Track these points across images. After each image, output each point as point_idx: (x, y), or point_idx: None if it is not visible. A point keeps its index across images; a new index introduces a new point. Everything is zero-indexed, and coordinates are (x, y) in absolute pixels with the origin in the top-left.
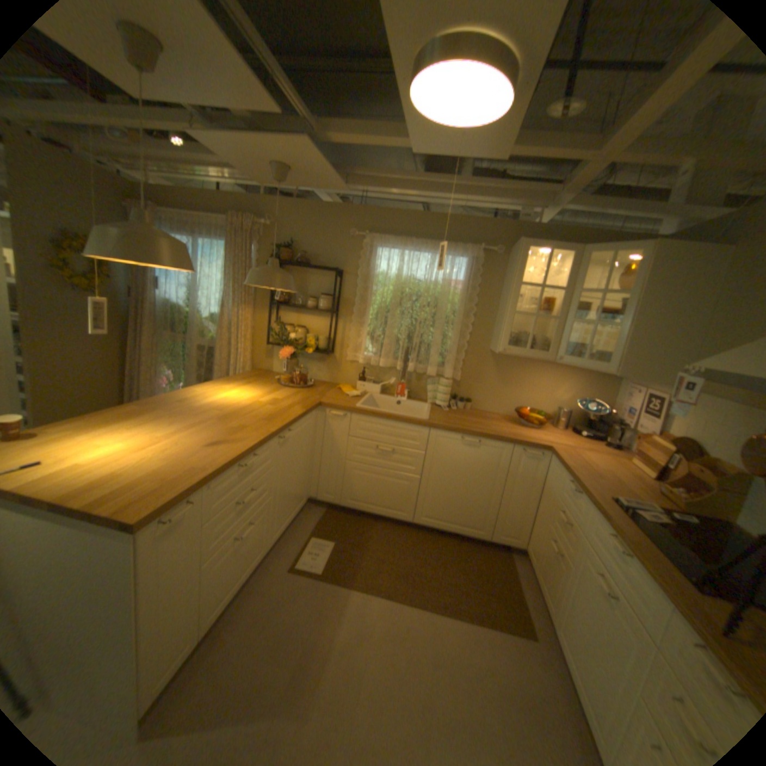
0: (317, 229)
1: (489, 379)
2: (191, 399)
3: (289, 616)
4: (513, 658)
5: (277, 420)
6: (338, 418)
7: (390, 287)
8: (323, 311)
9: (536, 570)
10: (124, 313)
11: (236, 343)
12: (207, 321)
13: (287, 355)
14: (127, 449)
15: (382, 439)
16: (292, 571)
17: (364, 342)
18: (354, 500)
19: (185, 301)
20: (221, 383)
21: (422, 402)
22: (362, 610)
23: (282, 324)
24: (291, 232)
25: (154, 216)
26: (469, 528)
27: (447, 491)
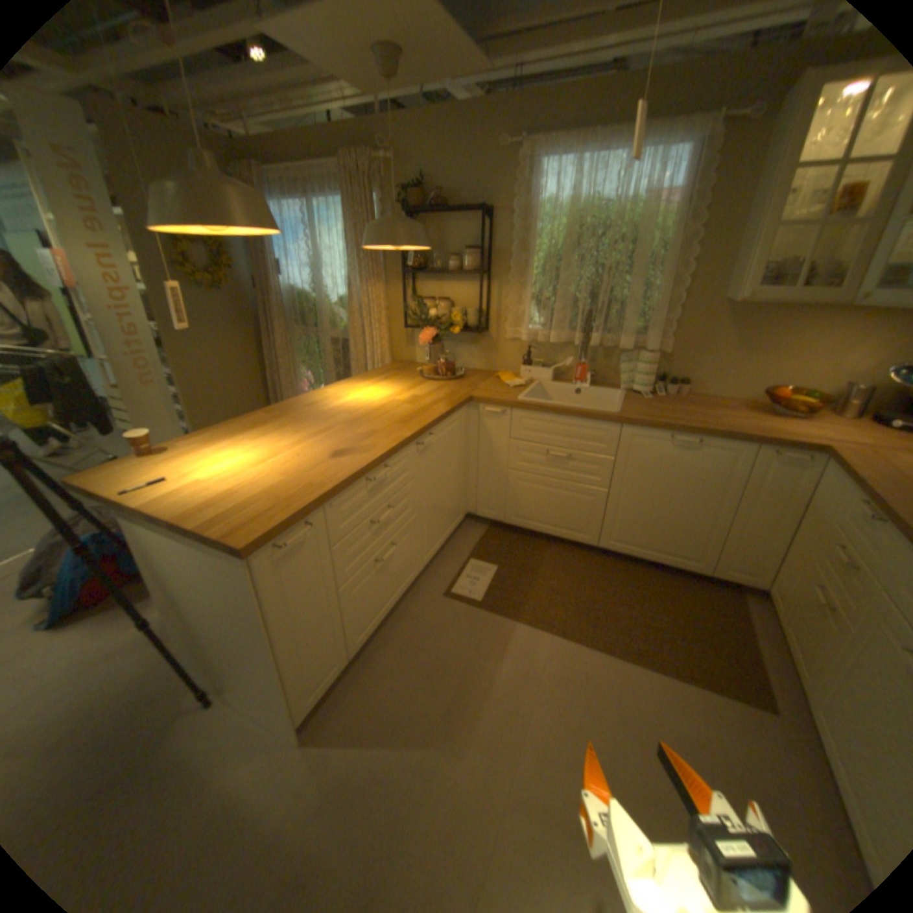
0: (452, 149)
1: (722, 345)
2: (320, 402)
3: (444, 644)
4: (737, 731)
5: (413, 422)
6: (495, 416)
7: (563, 219)
8: (470, 272)
9: (783, 621)
10: (253, 308)
11: (370, 330)
12: (335, 307)
13: (428, 339)
14: (245, 462)
15: (554, 442)
16: (447, 596)
17: (526, 310)
18: (520, 517)
19: (309, 285)
20: (354, 381)
21: (613, 388)
22: (529, 647)
23: (418, 298)
24: (419, 163)
25: (261, 179)
26: (679, 557)
27: (647, 510)
